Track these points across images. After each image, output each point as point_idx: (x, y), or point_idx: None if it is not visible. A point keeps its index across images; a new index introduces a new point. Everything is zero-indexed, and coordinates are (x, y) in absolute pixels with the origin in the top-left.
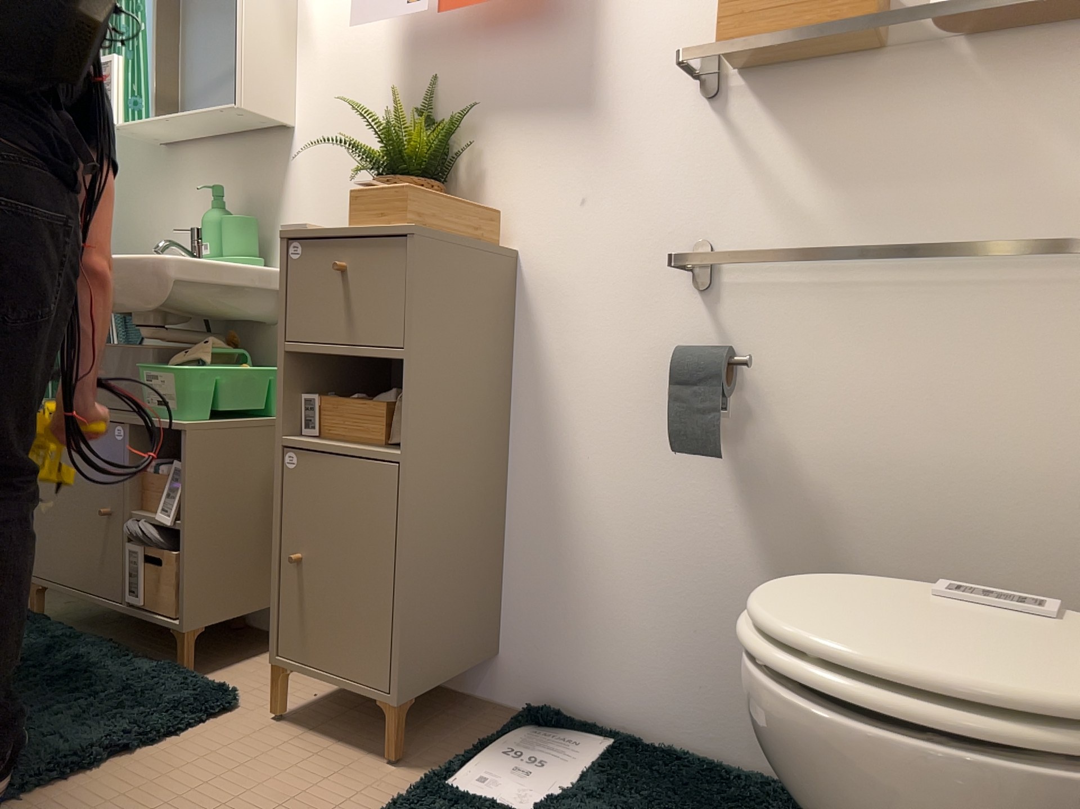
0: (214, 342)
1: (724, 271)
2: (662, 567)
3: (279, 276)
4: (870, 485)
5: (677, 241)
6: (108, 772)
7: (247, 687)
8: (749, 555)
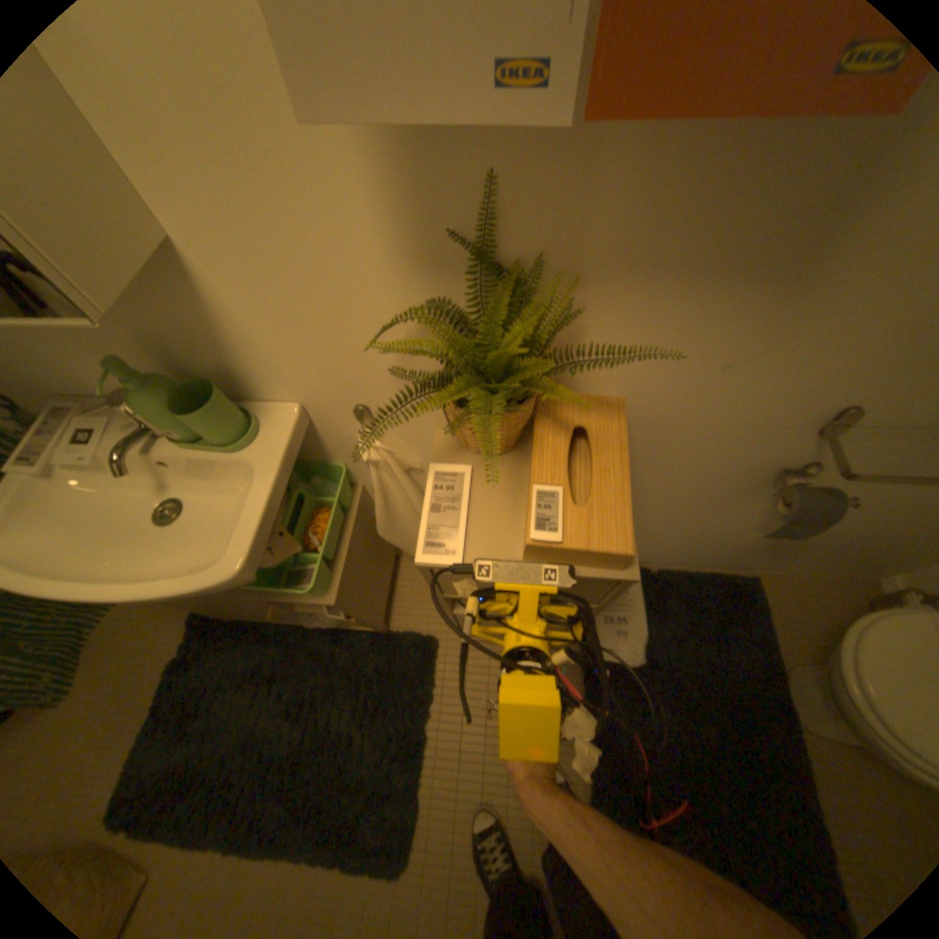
0: (280, 531)
1: (862, 423)
2: (688, 533)
3: (292, 440)
4: (869, 512)
5: (831, 403)
6: (437, 750)
7: (426, 627)
8: (755, 530)
